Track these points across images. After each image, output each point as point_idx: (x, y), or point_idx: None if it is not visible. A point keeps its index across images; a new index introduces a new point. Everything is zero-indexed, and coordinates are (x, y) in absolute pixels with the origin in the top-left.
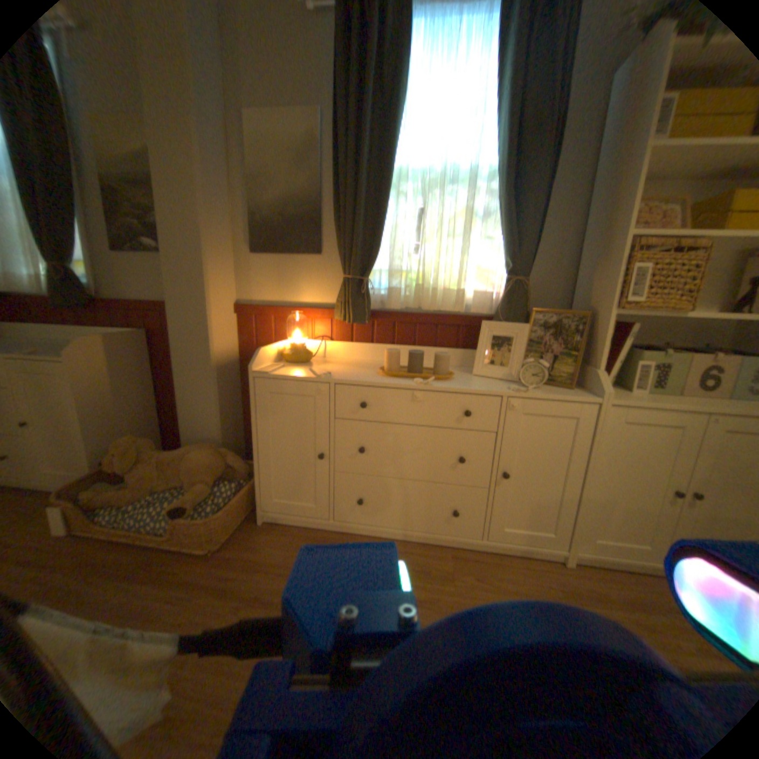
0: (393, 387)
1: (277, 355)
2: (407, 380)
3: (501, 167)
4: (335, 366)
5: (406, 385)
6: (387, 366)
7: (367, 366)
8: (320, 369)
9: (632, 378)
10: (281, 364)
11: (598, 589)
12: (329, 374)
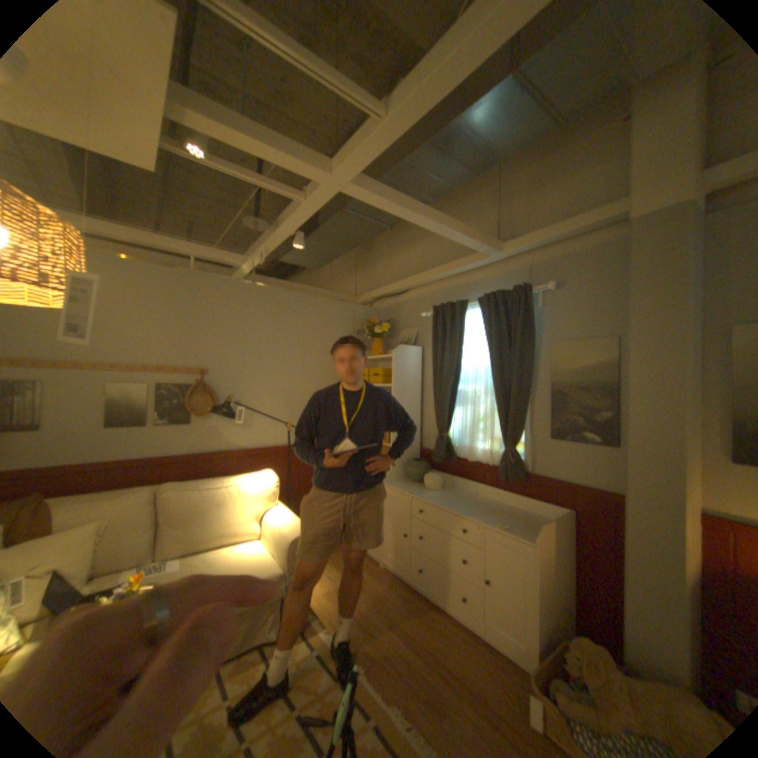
0: None
1: None
2: None
3: None
4: None
5: None
6: None
7: None
8: None
9: None
10: None
11: None
12: None
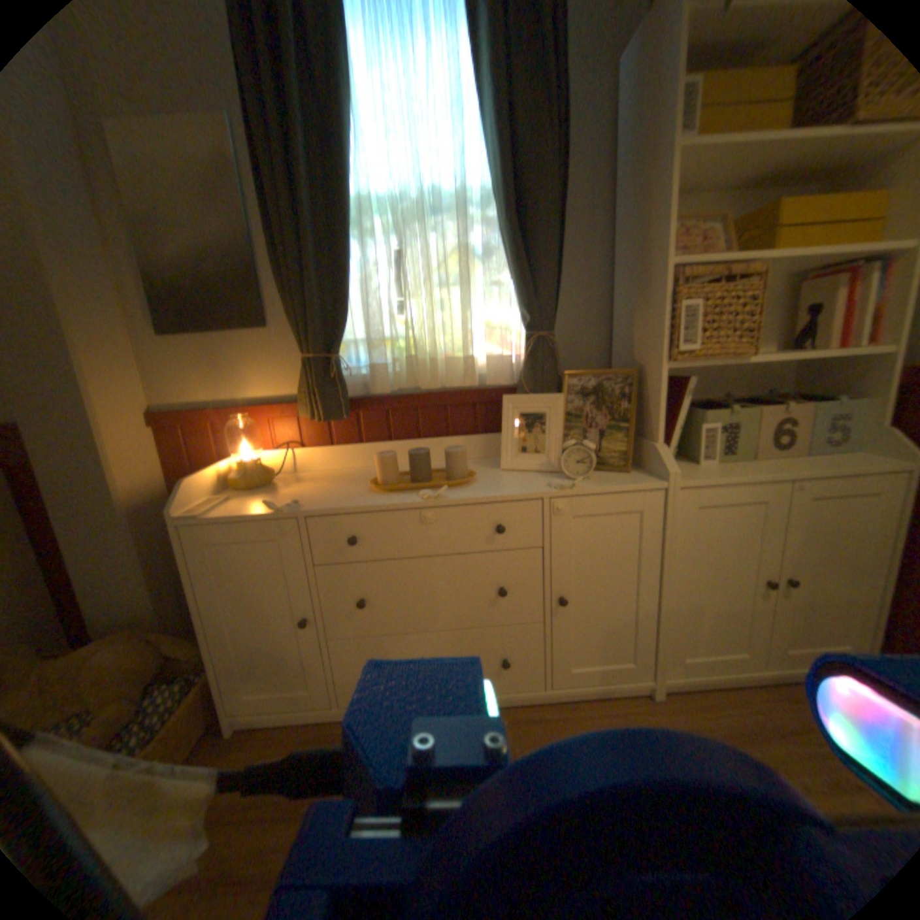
0: (393, 509)
1: (218, 482)
2: (411, 493)
3: (497, 186)
4: (310, 484)
5: (410, 502)
6: (382, 477)
7: (357, 476)
8: (284, 495)
9: (697, 446)
10: (229, 492)
11: (697, 725)
12: (295, 504)
